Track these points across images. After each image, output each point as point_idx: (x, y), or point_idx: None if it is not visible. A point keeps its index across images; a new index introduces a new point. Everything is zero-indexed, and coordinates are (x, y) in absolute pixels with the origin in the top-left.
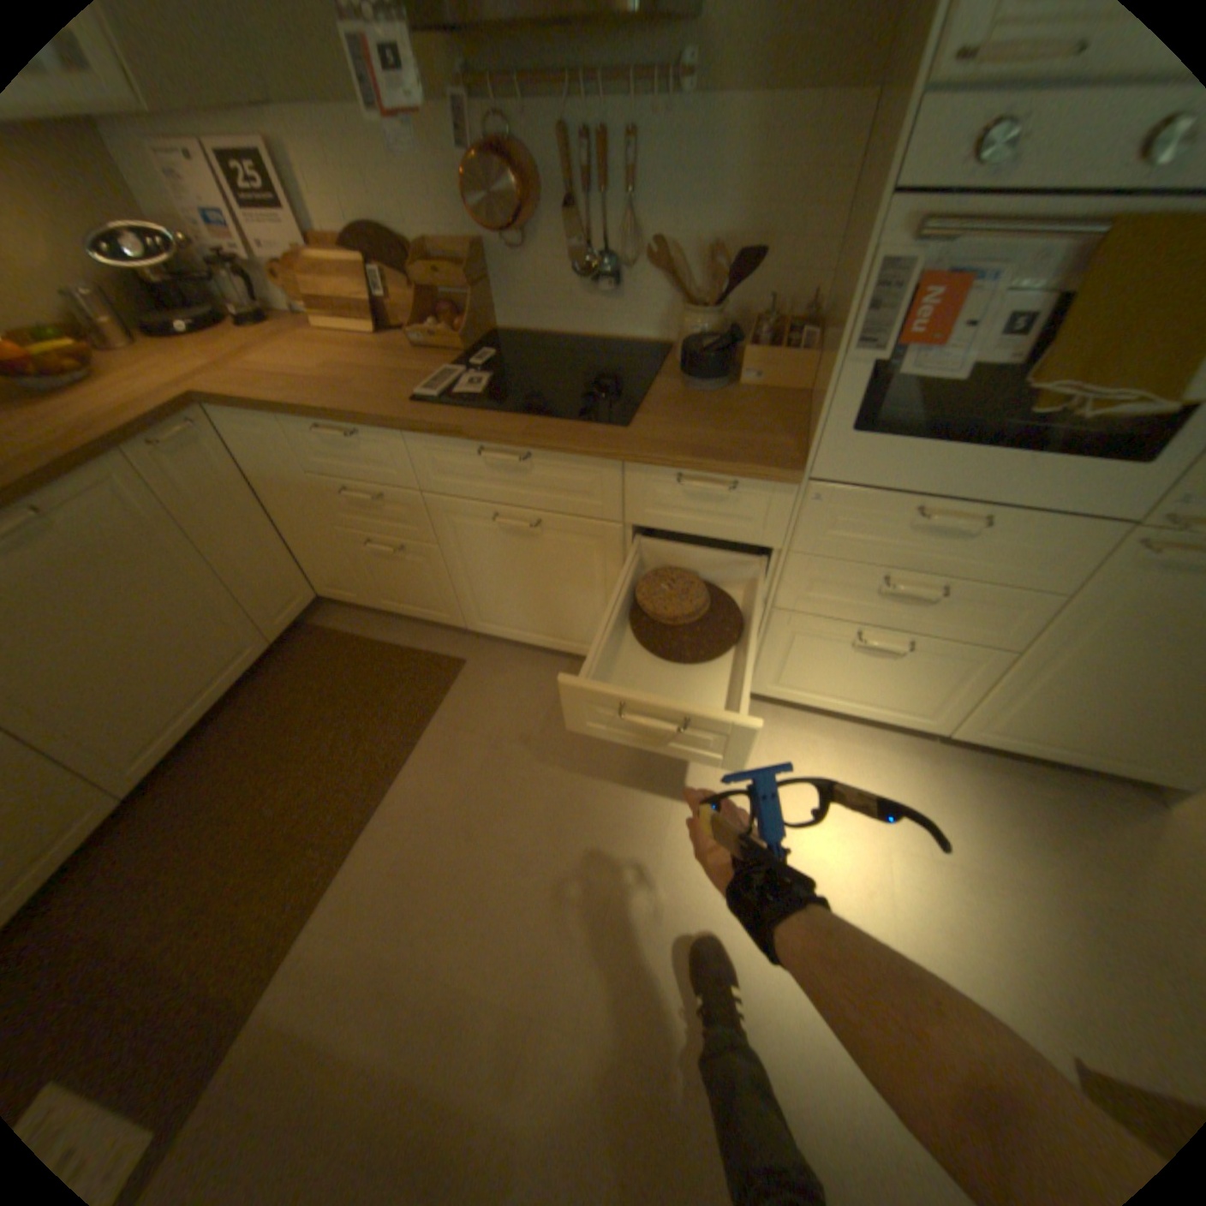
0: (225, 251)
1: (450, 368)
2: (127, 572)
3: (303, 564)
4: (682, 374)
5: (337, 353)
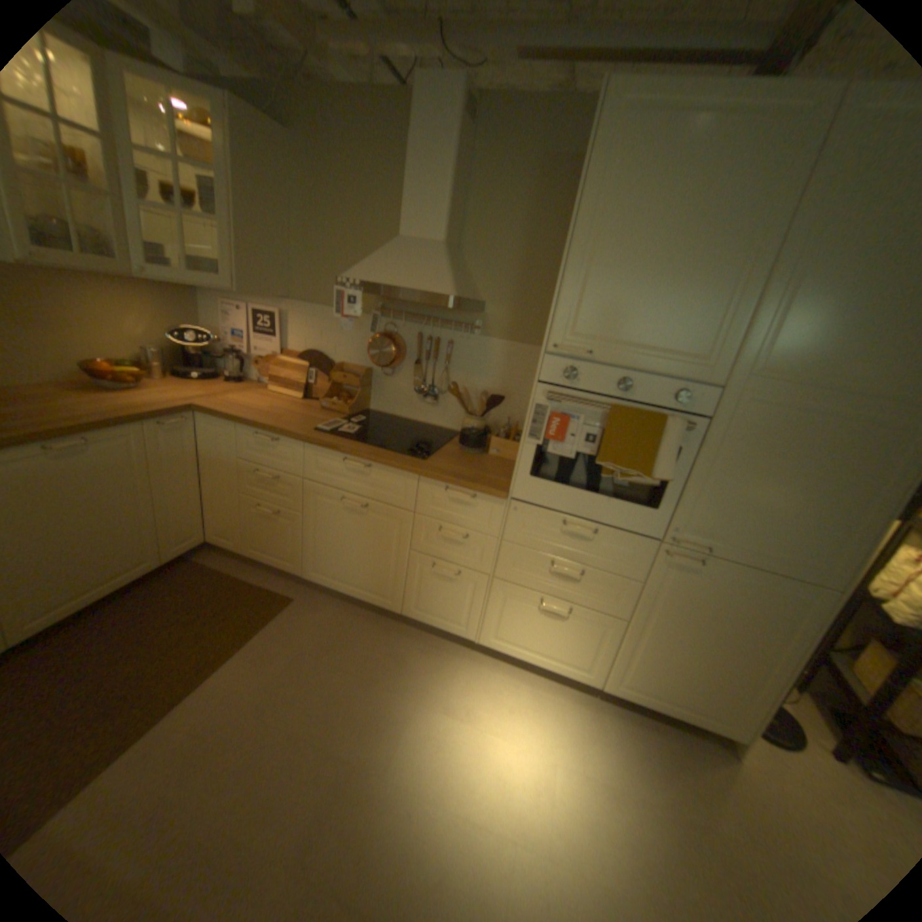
0: (236, 348)
1: (339, 421)
2: (108, 489)
3: (207, 517)
4: (459, 445)
5: (280, 404)
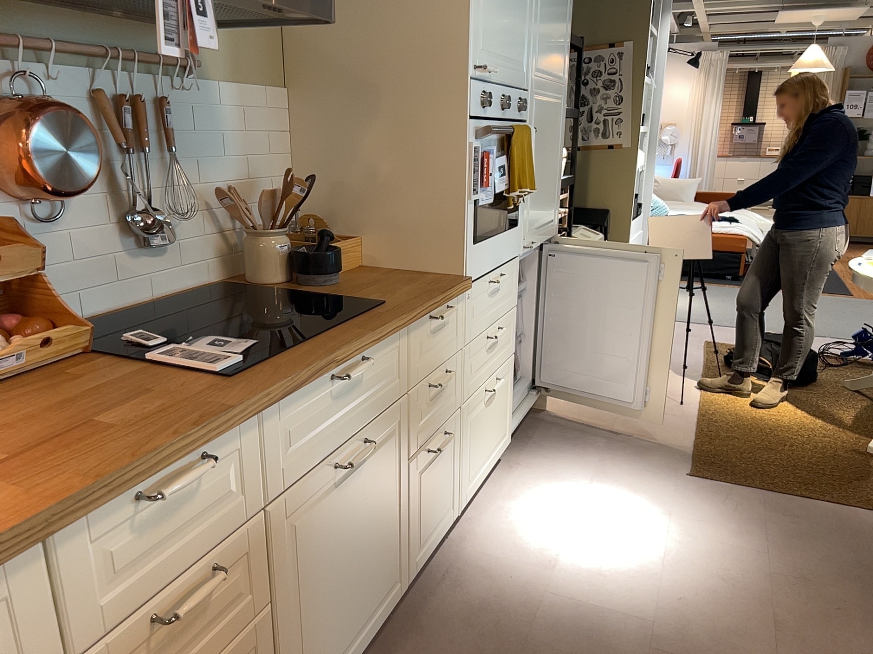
0: None
1: (157, 352)
2: None
3: None
4: (310, 278)
5: None
